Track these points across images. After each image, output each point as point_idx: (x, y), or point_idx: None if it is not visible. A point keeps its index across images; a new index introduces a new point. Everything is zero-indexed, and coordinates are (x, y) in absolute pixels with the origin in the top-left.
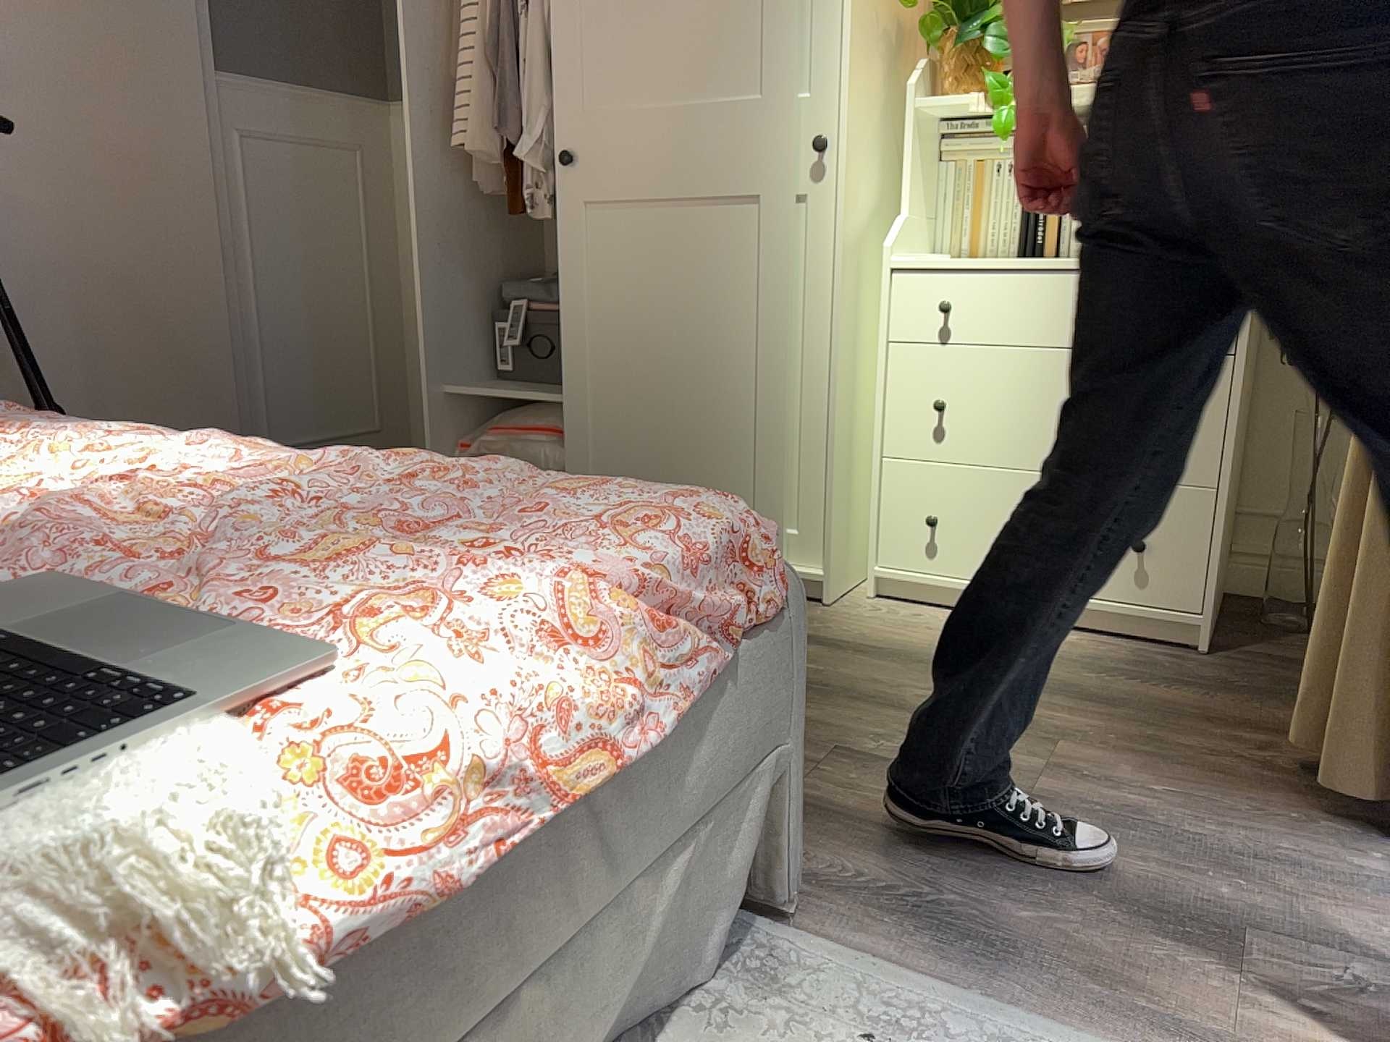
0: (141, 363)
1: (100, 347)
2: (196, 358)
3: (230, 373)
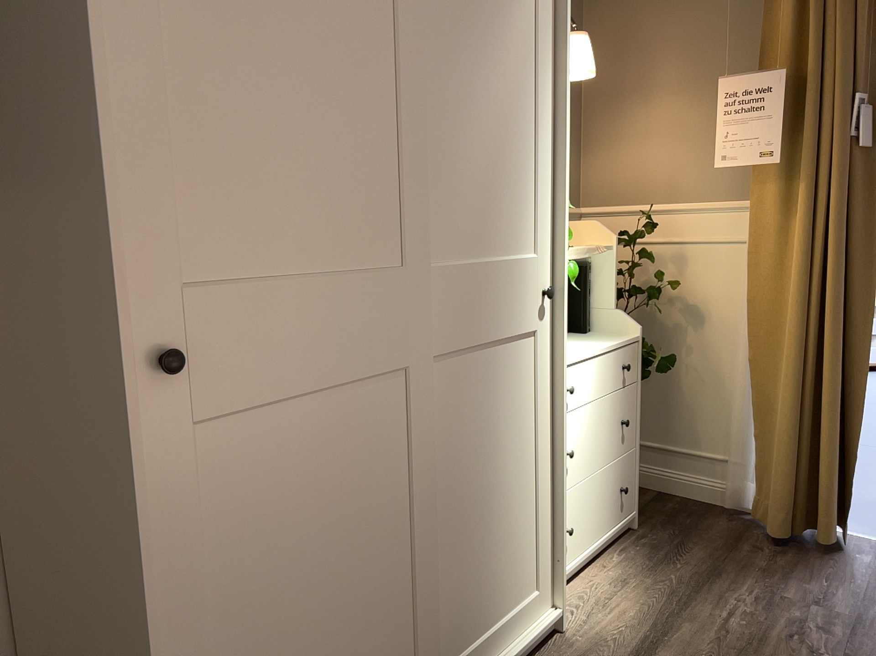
0: None
1: None
2: None
3: None
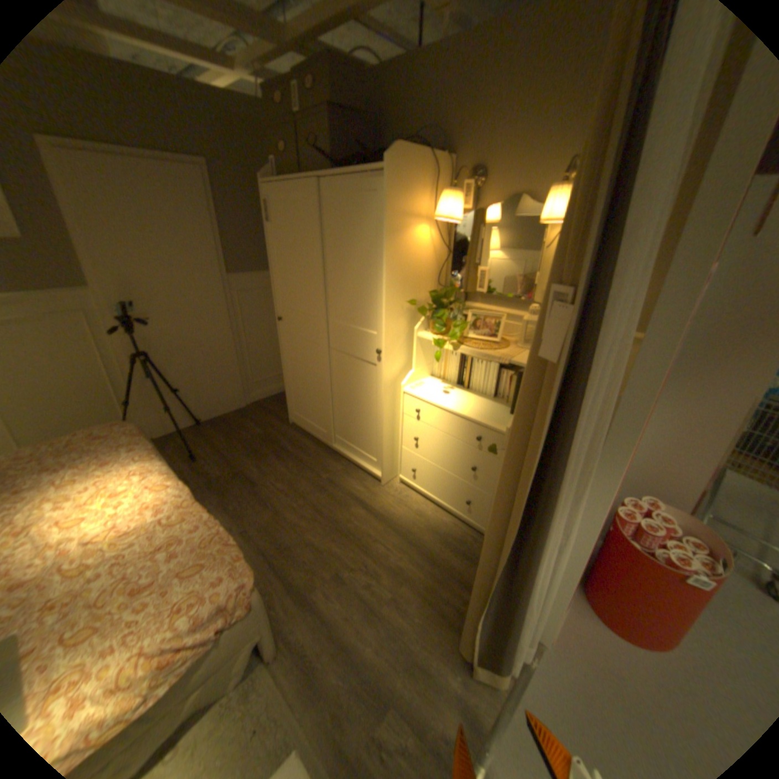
0: (205, 369)
1: (191, 367)
2: (223, 364)
3: (235, 366)
